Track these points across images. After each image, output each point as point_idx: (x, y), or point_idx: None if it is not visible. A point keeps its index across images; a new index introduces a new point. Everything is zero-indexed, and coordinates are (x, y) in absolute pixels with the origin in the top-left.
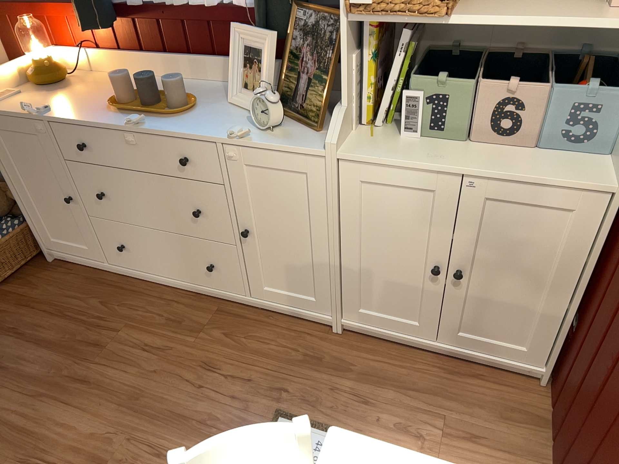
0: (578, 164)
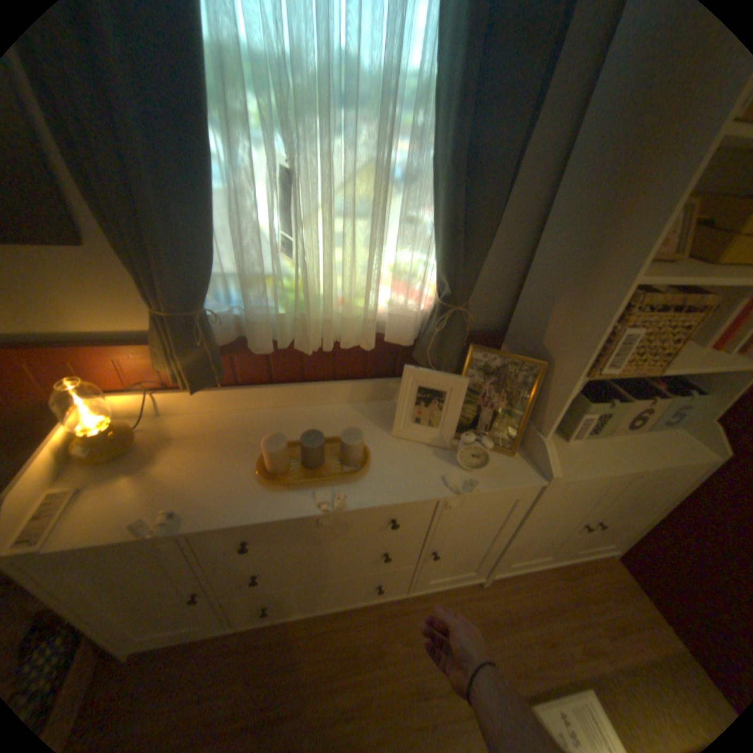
0: (680, 444)
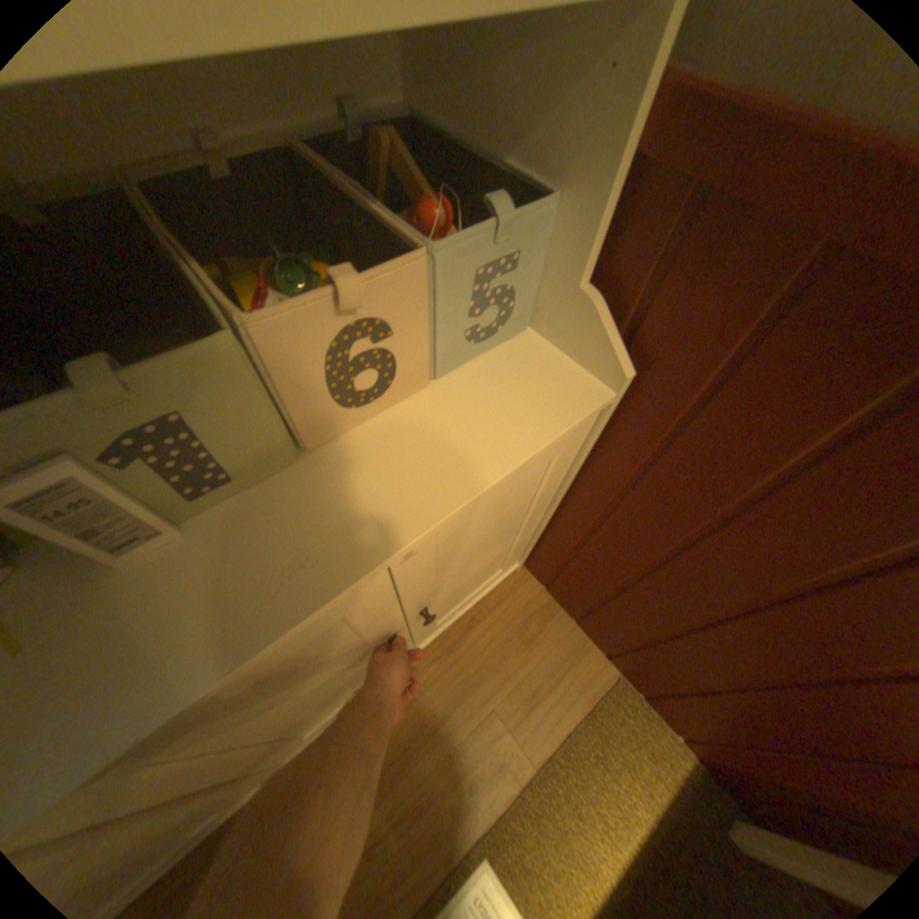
0: (522, 381)
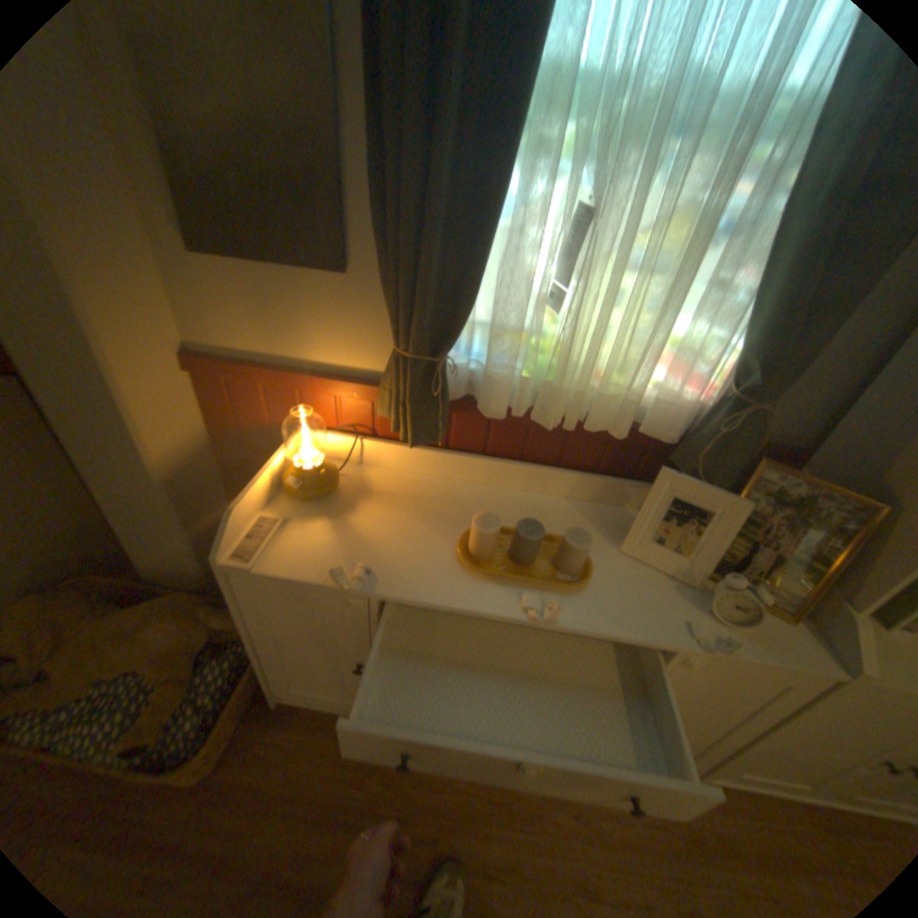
0: None
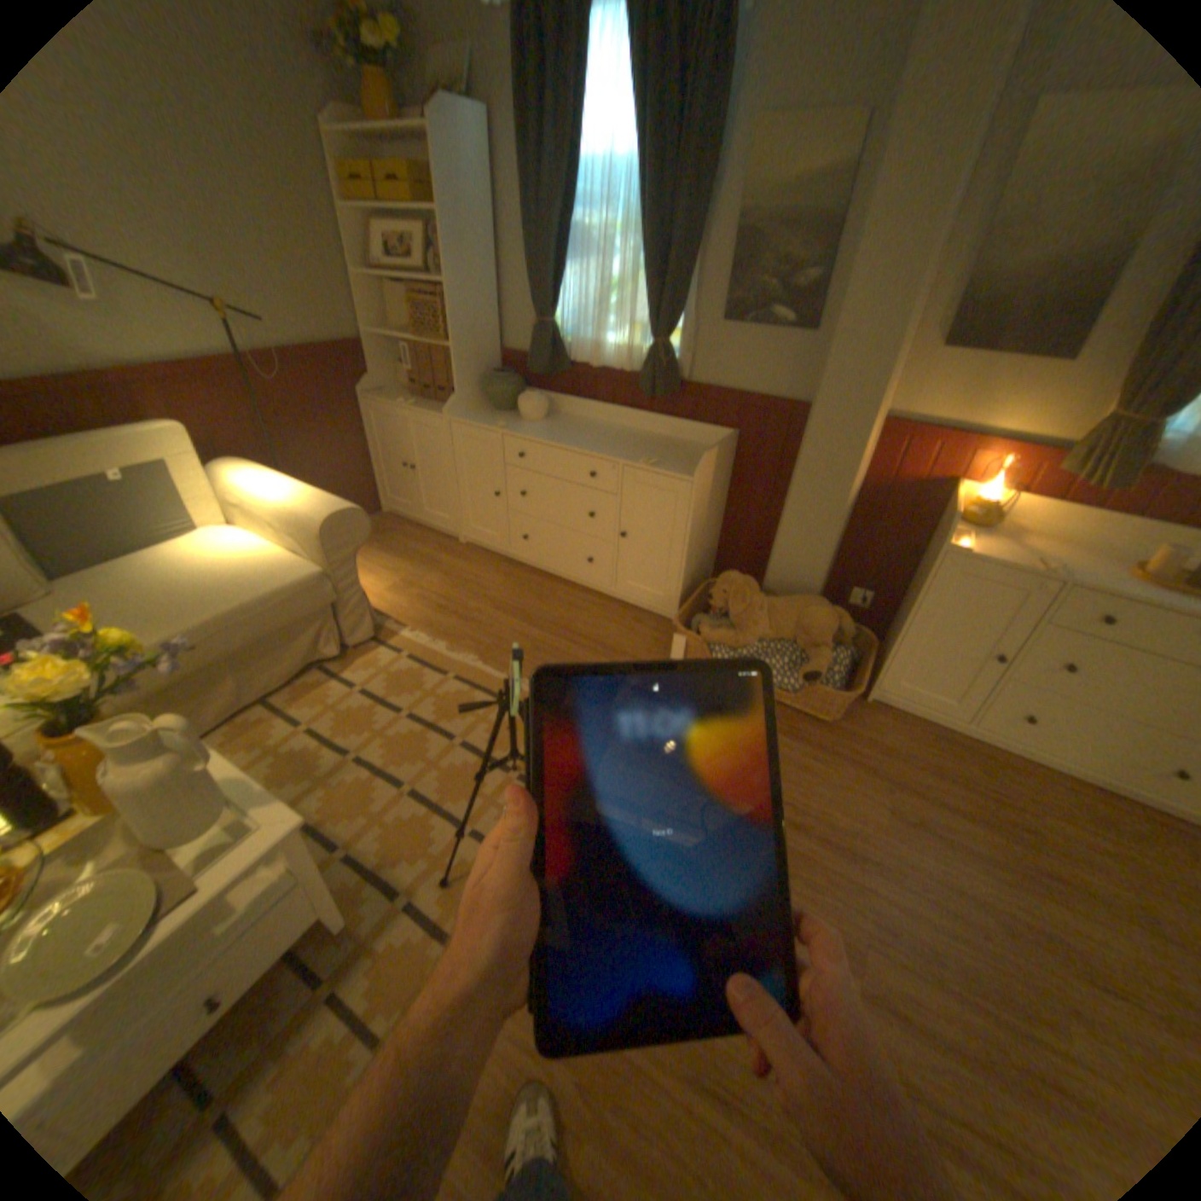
0: None
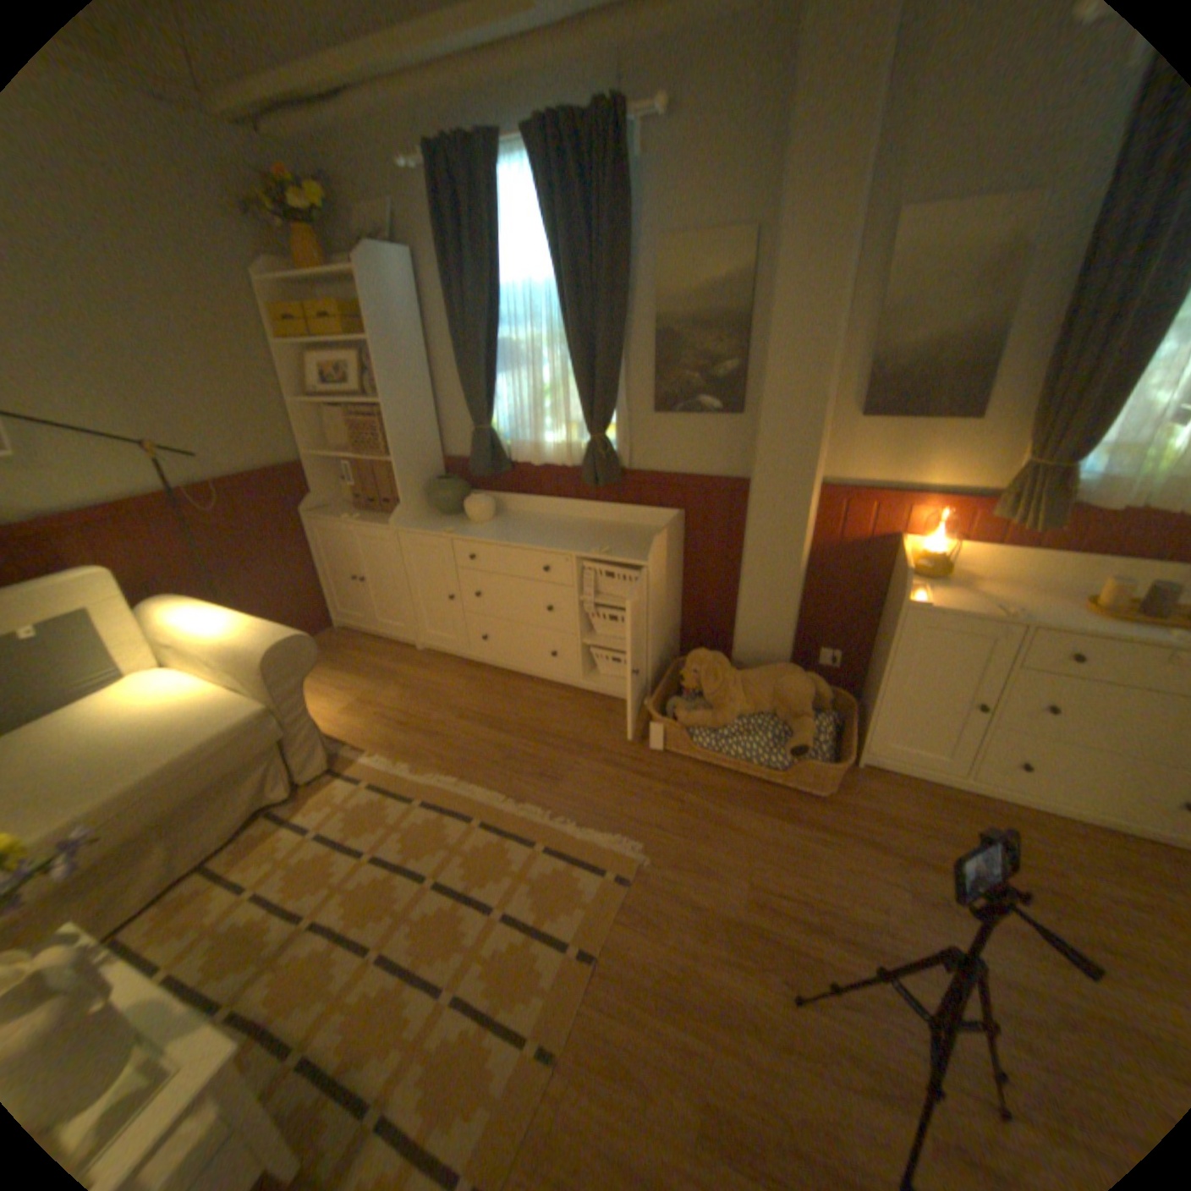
0: None
